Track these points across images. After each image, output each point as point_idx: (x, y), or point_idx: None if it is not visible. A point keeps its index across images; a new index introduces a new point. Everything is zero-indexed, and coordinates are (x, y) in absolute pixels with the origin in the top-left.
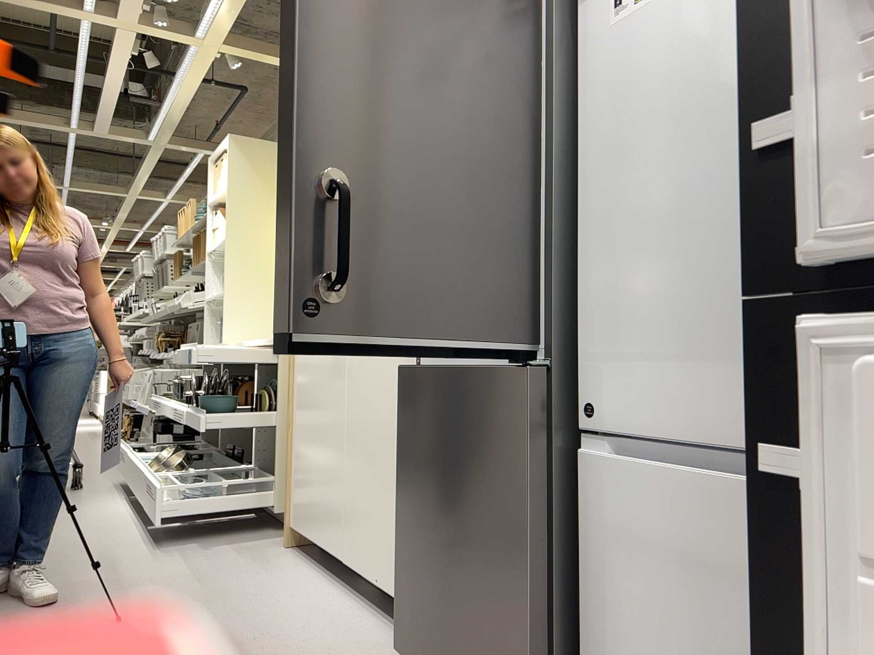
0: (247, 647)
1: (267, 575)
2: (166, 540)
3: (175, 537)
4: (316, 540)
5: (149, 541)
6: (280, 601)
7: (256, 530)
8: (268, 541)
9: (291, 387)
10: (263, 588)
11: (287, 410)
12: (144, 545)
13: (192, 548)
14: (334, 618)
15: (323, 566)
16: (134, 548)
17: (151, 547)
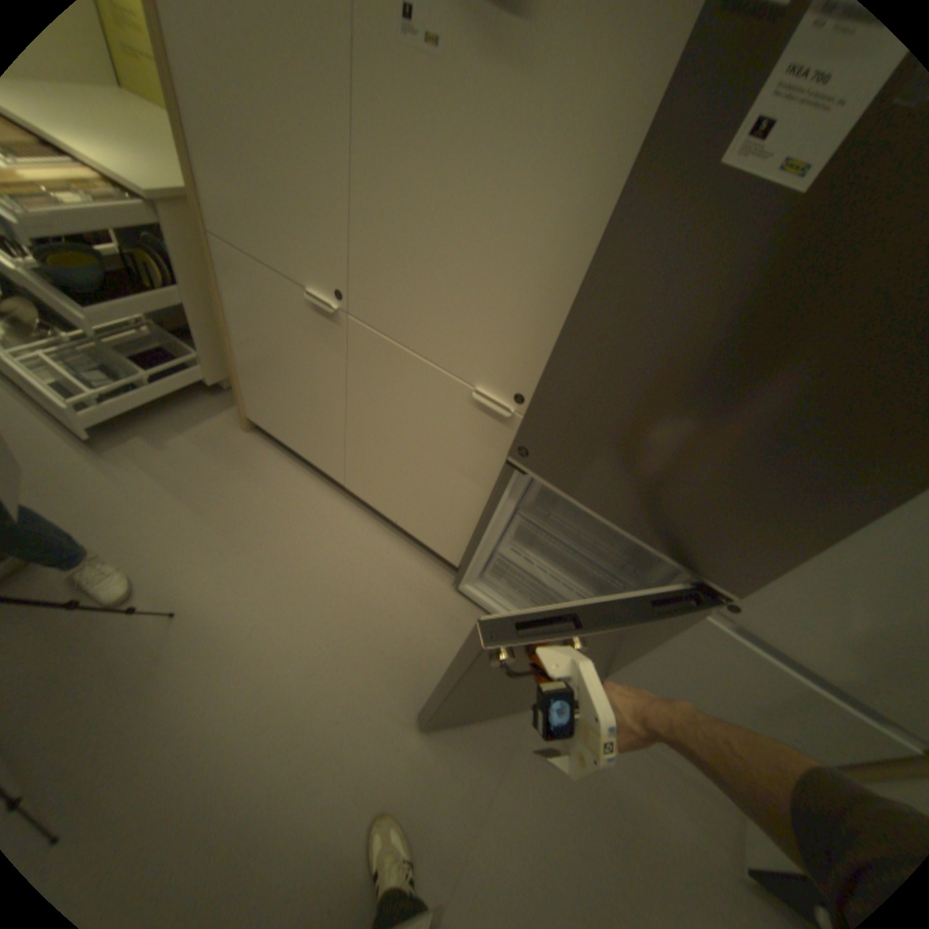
0: (324, 612)
1: (261, 487)
2: (93, 435)
3: (102, 427)
4: (298, 450)
5: (71, 439)
6: (304, 530)
7: (190, 398)
8: (219, 422)
9: (216, 289)
10: (273, 511)
11: (216, 313)
12: (74, 450)
13: (140, 446)
14: (363, 545)
15: (303, 461)
16: (64, 459)
17: (86, 453)
